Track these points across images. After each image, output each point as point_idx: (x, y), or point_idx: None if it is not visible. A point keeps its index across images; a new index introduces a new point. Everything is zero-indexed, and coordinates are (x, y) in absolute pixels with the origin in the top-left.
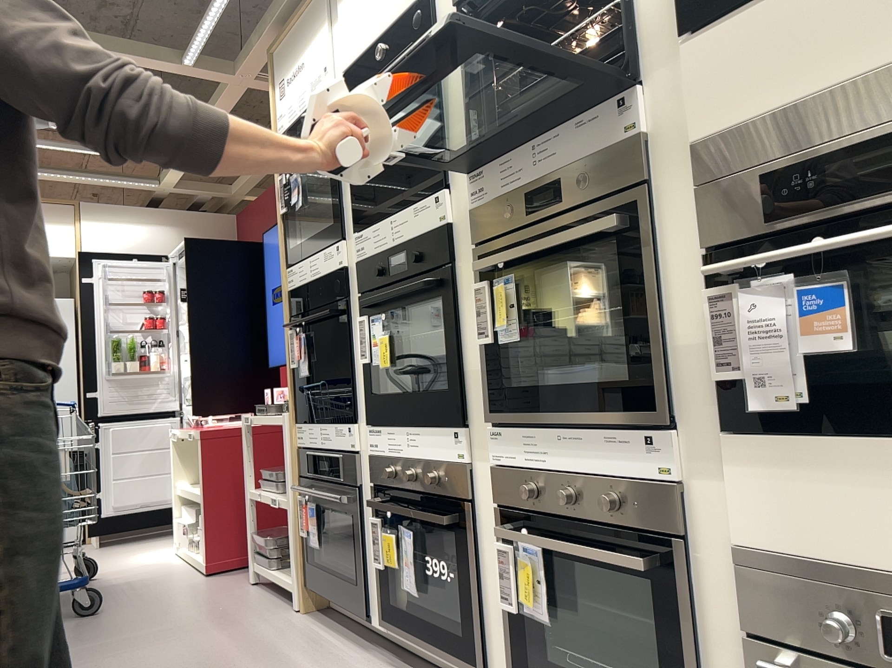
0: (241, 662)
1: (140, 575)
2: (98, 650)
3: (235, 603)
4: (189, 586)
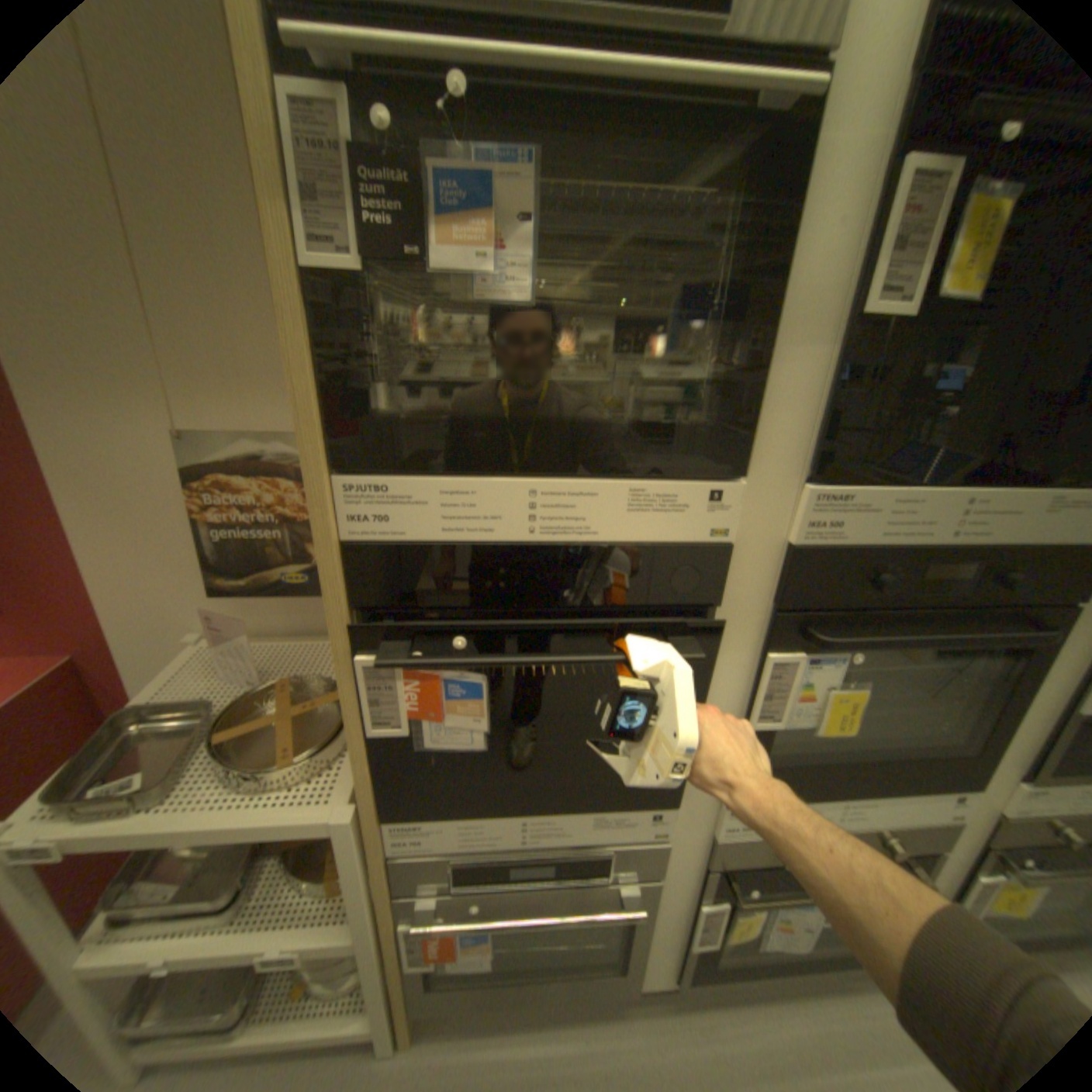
0: None
1: None
2: None
3: None
4: None
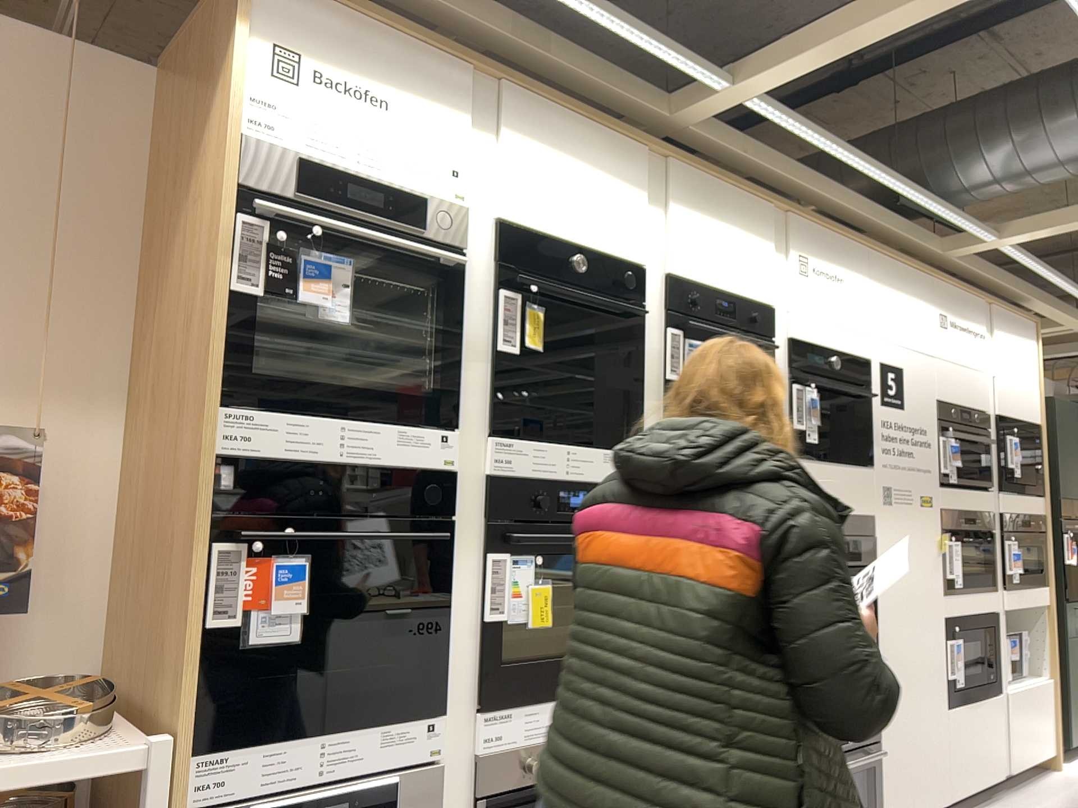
0: None
1: None
2: None
3: None
4: None
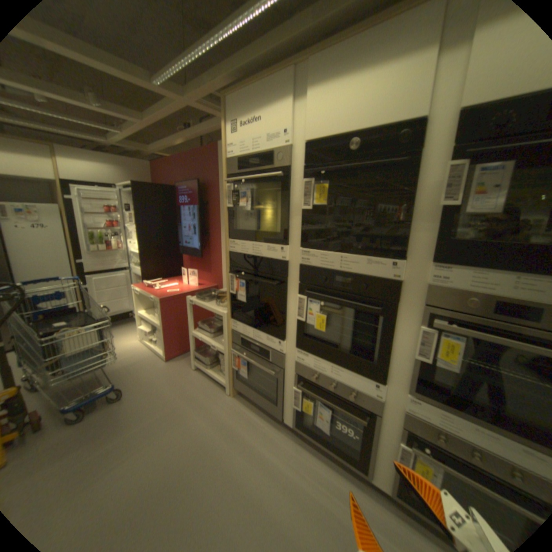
0: (223, 446)
1: (128, 362)
2: (137, 438)
3: (193, 388)
4: (160, 372)
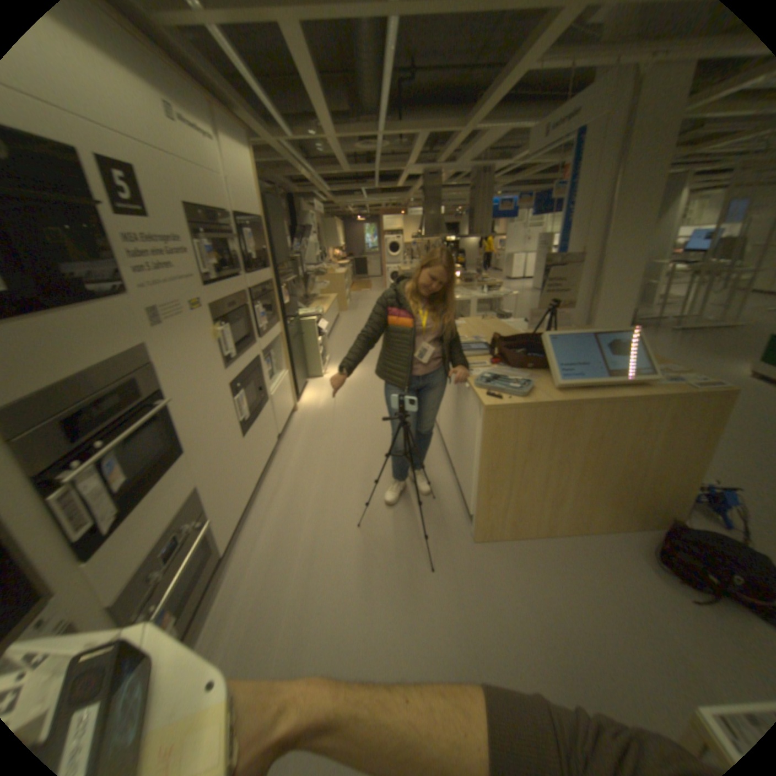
0: None
1: None
2: None
3: None
4: None
